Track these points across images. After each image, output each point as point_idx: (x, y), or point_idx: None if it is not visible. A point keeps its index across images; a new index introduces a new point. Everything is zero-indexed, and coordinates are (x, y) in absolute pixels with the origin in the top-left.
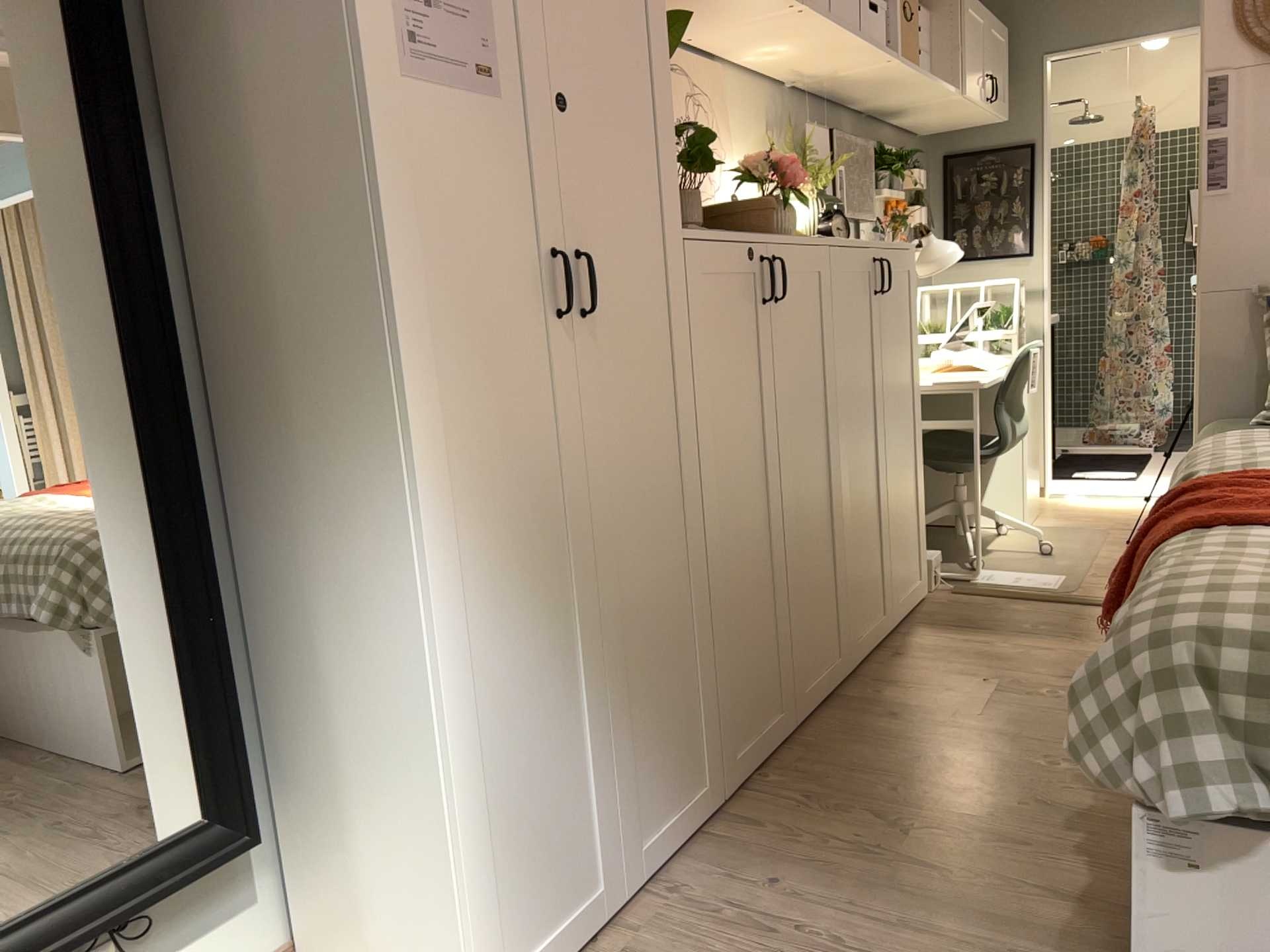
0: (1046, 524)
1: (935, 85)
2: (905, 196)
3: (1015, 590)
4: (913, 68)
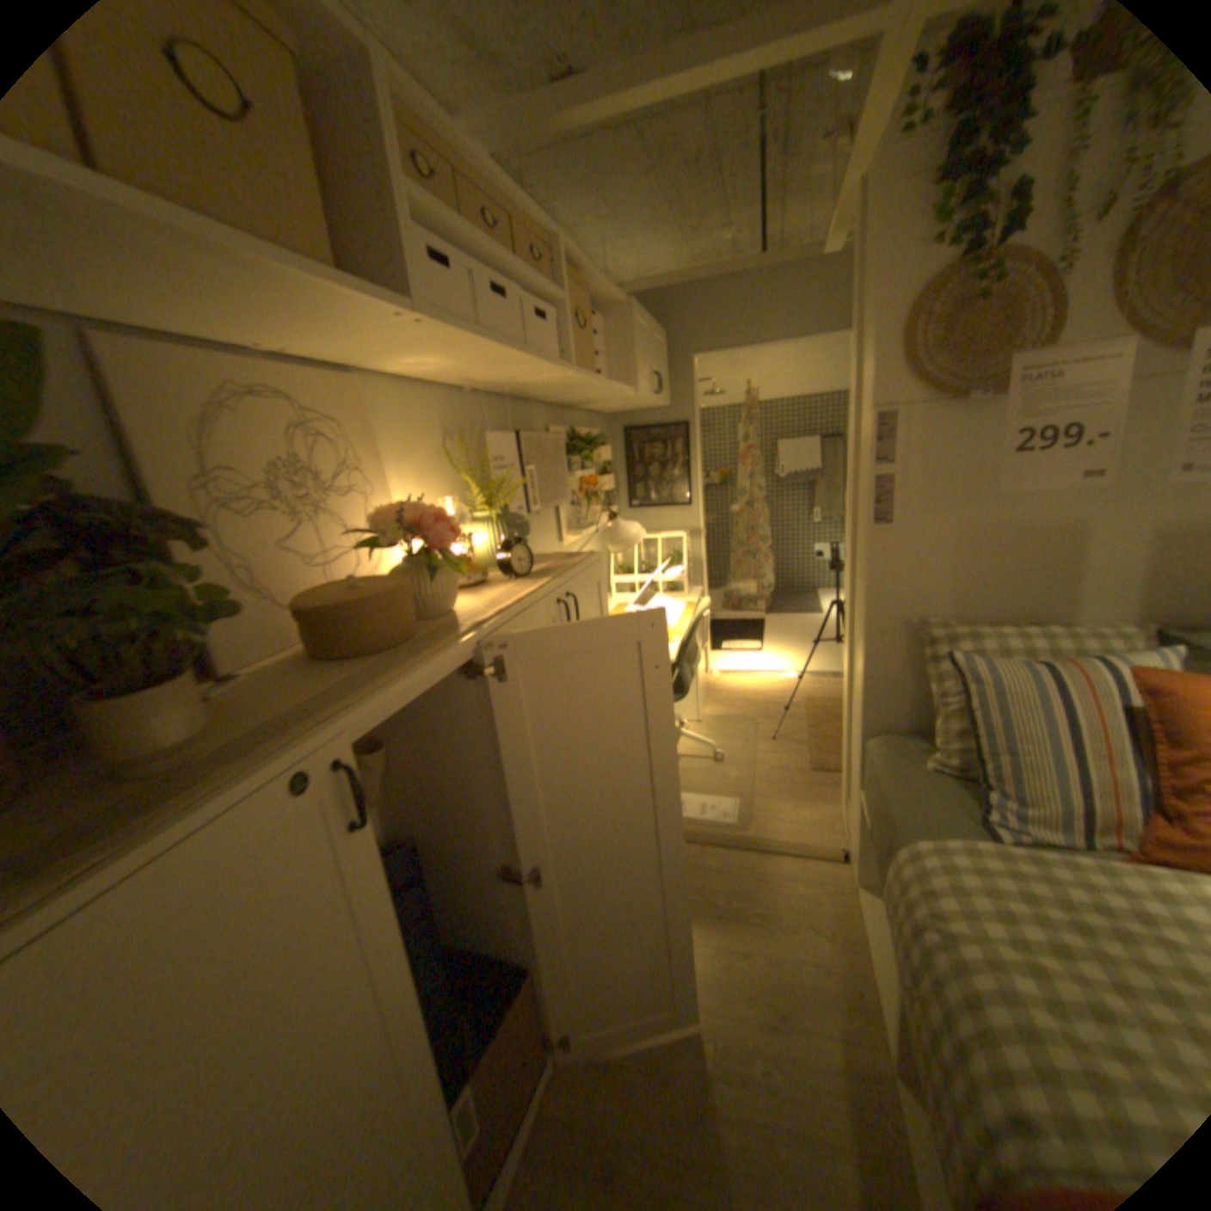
0: (711, 712)
1: (613, 385)
2: (596, 465)
3: (701, 826)
4: (591, 373)
